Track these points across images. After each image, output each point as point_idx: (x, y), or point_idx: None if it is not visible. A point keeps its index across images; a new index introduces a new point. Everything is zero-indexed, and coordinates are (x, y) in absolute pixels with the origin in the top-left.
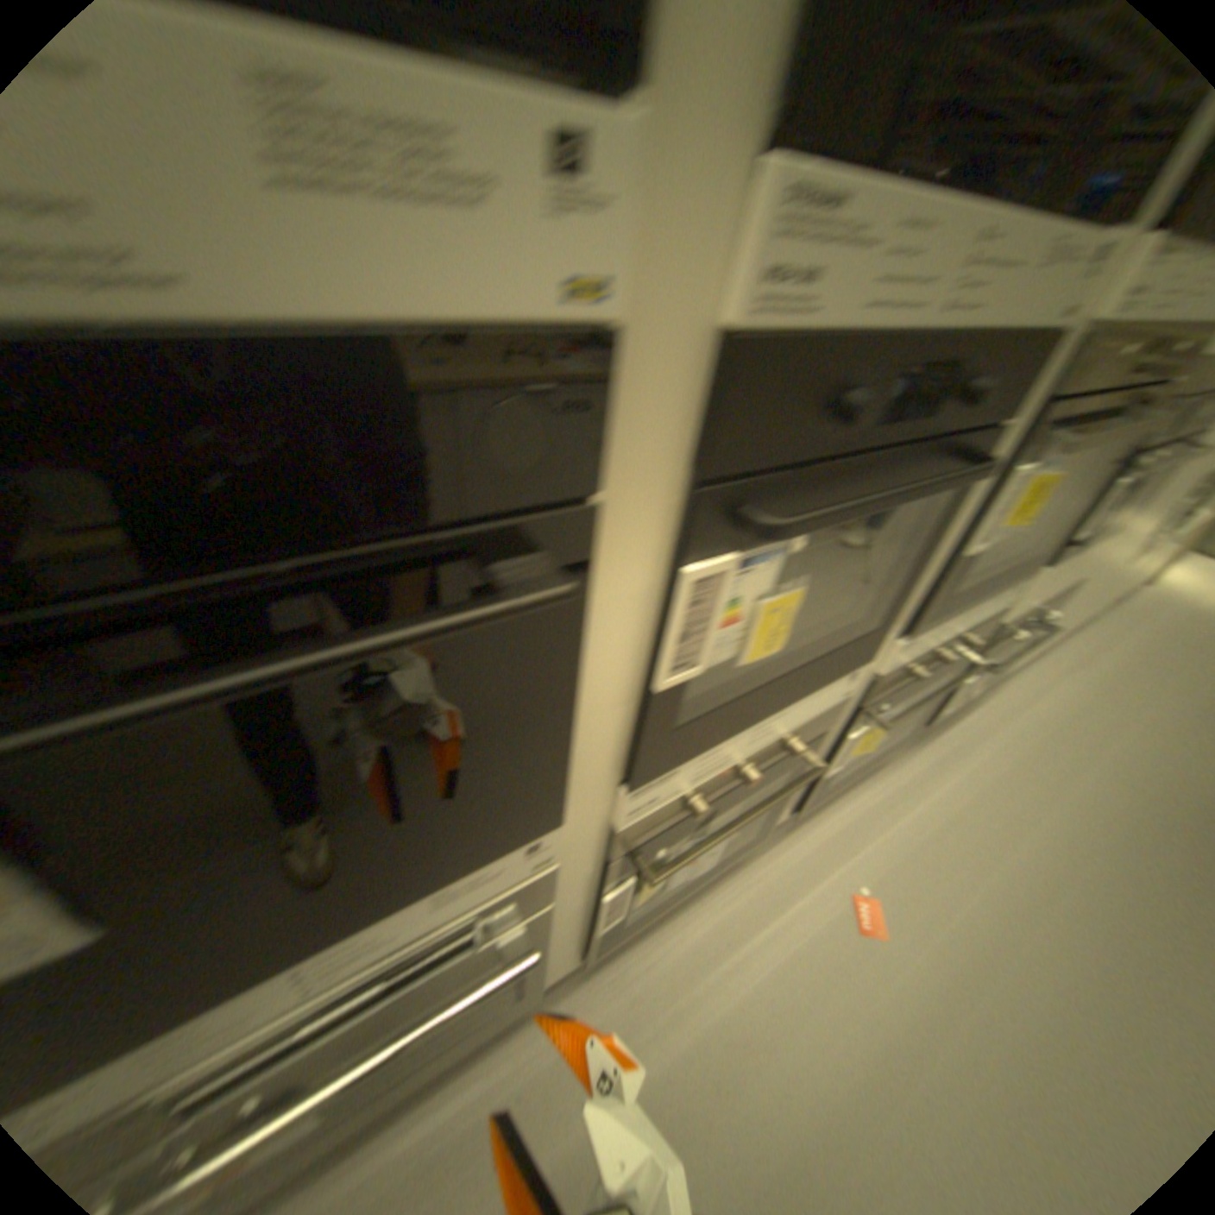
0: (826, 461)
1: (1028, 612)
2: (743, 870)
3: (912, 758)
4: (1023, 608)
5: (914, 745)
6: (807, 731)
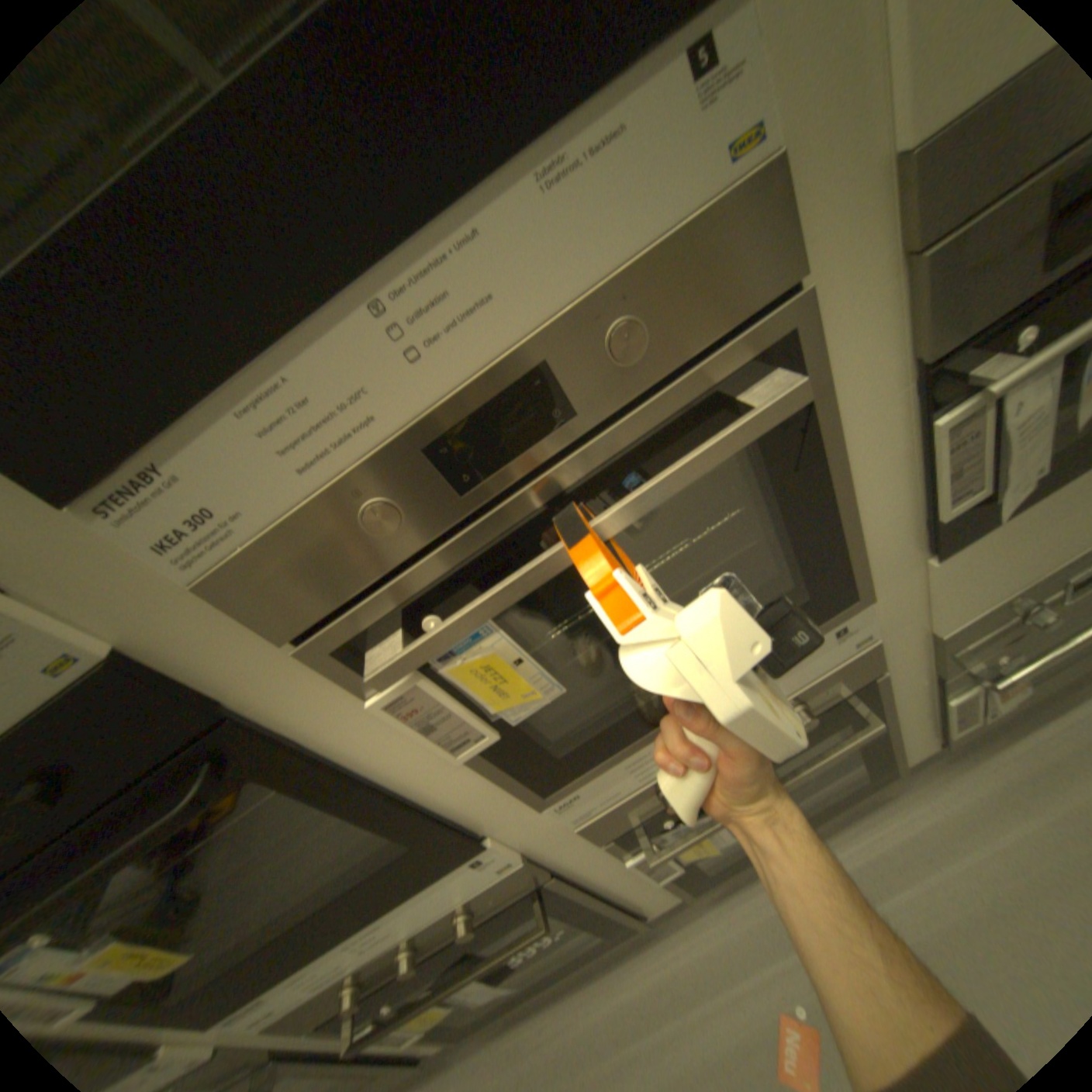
0: None
1: (1013, 589)
2: (650, 949)
3: (946, 783)
4: (958, 606)
5: (957, 757)
6: (473, 910)
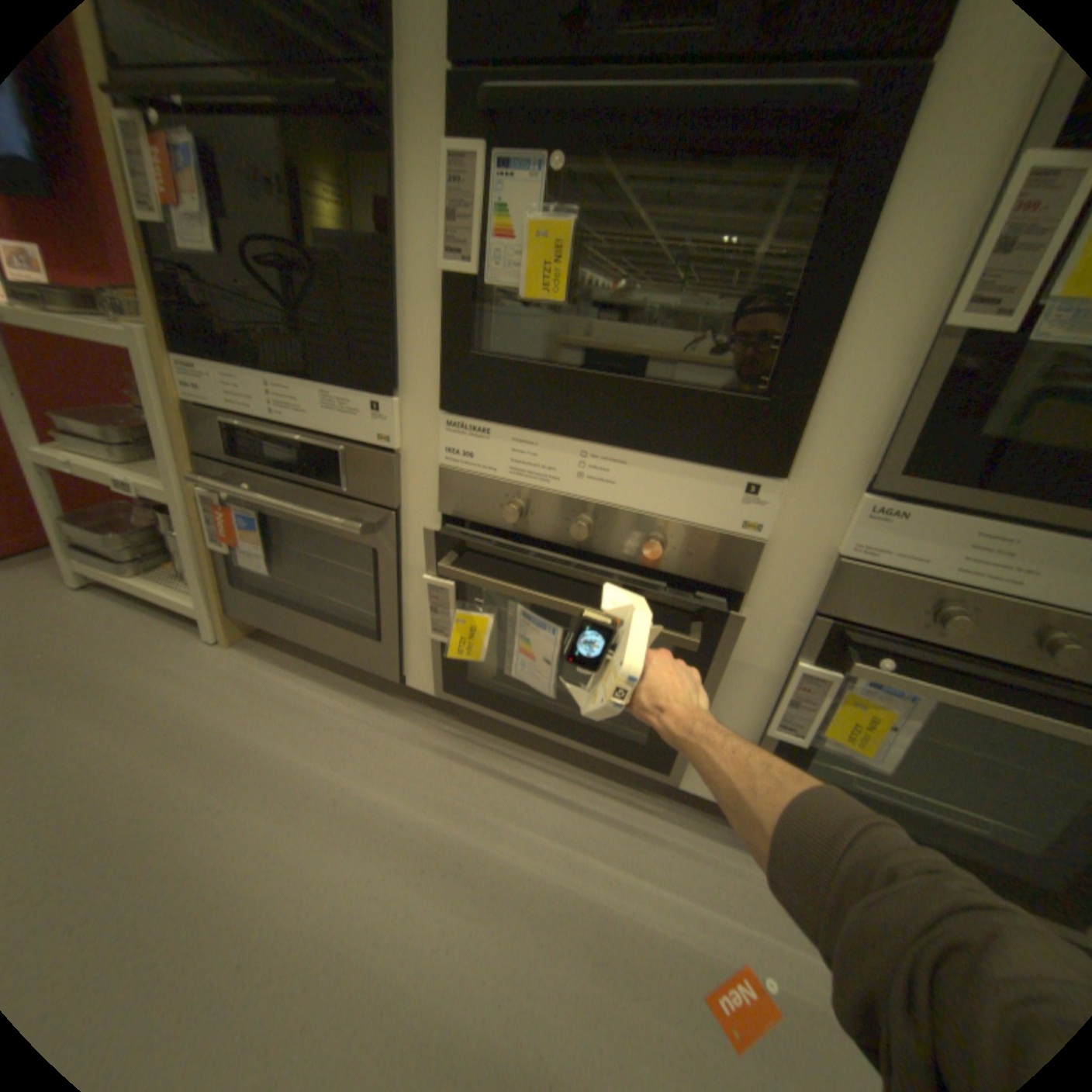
0: (572, 78)
1: None
2: (645, 812)
3: None
4: None
5: None
6: (681, 542)
